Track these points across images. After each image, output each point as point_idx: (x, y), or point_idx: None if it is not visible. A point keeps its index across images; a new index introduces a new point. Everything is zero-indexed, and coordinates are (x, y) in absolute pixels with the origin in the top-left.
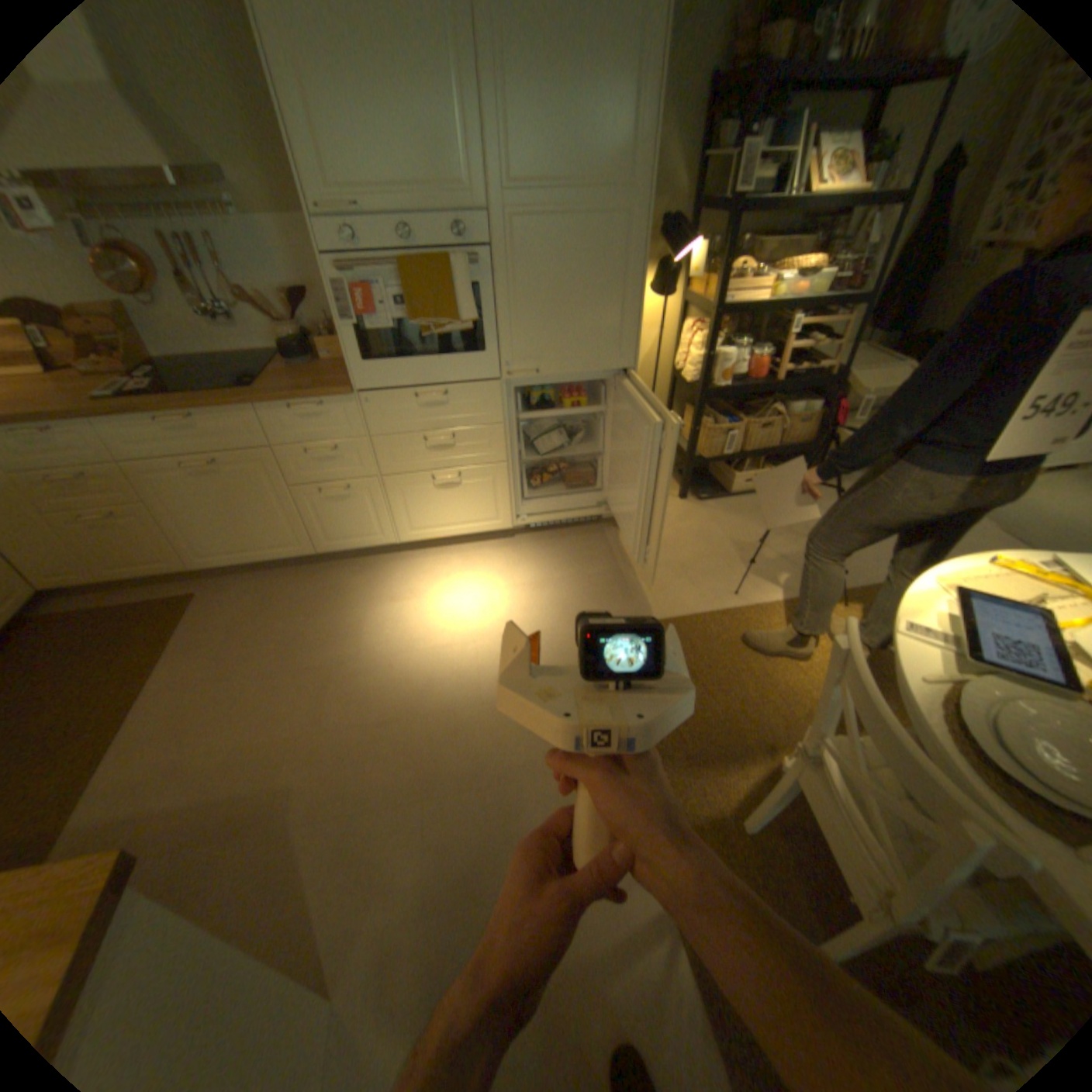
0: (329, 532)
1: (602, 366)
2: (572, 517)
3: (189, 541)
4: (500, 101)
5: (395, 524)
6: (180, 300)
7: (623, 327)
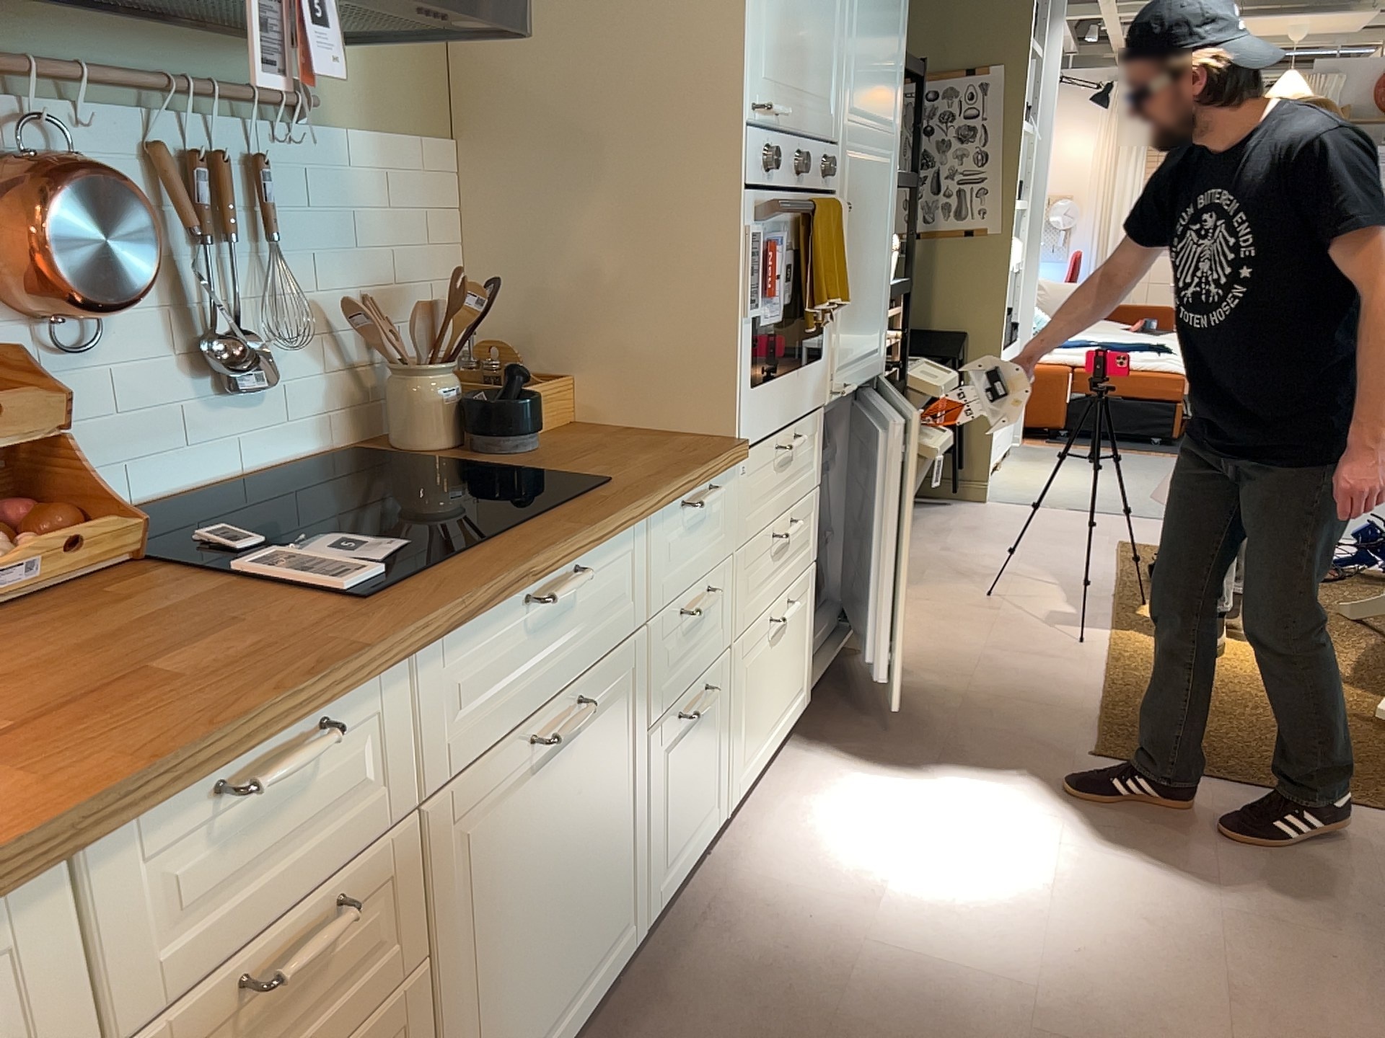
0: (670, 840)
1: (873, 369)
2: (845, 645)
3: None
4: (856, 16)
5: (731, 761)
6: (156, 331)
7: (883, 312)
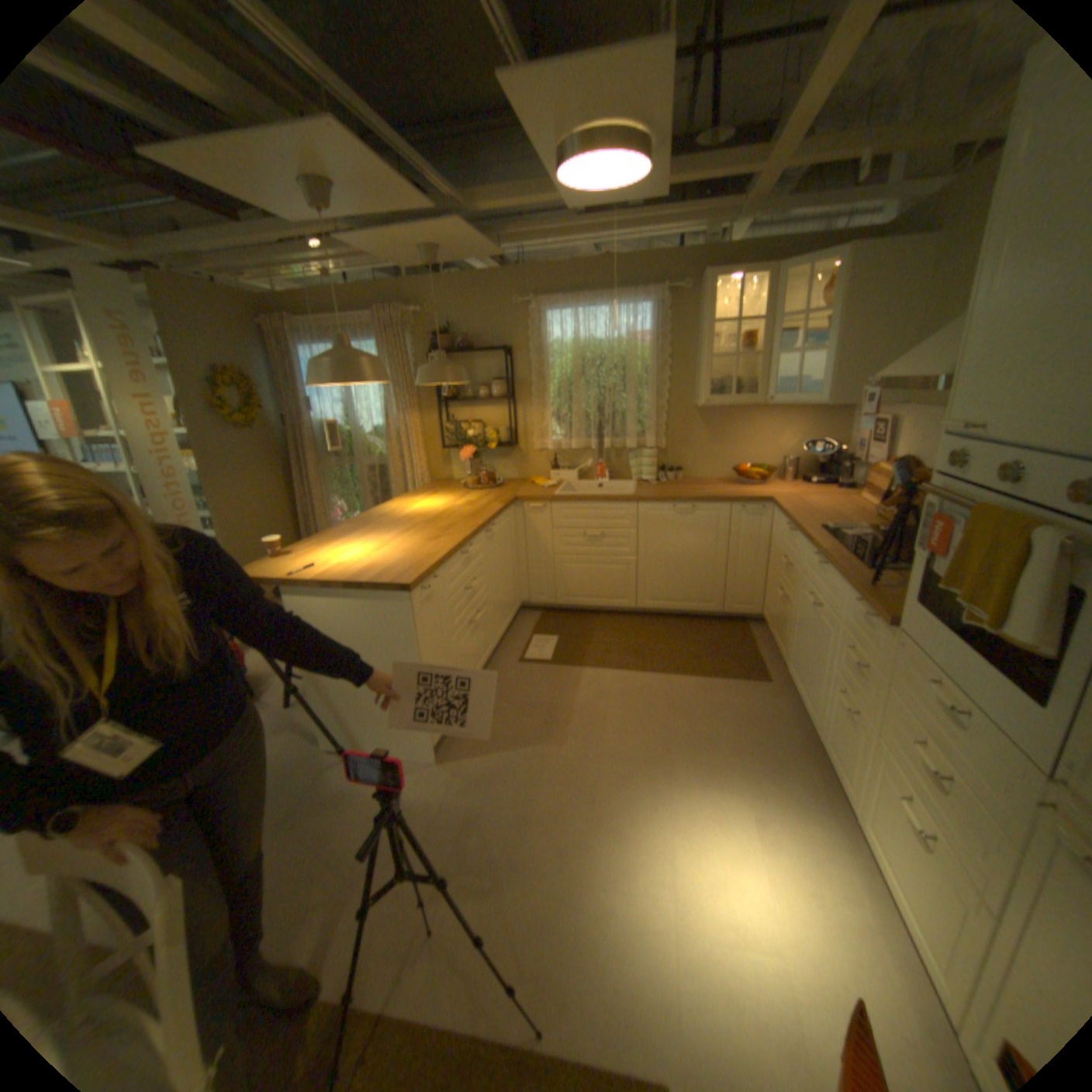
0: (833, 738)
1: None
2: None
3: (794, 649)
4: None
5: (865, 800)
6: None
7: None
